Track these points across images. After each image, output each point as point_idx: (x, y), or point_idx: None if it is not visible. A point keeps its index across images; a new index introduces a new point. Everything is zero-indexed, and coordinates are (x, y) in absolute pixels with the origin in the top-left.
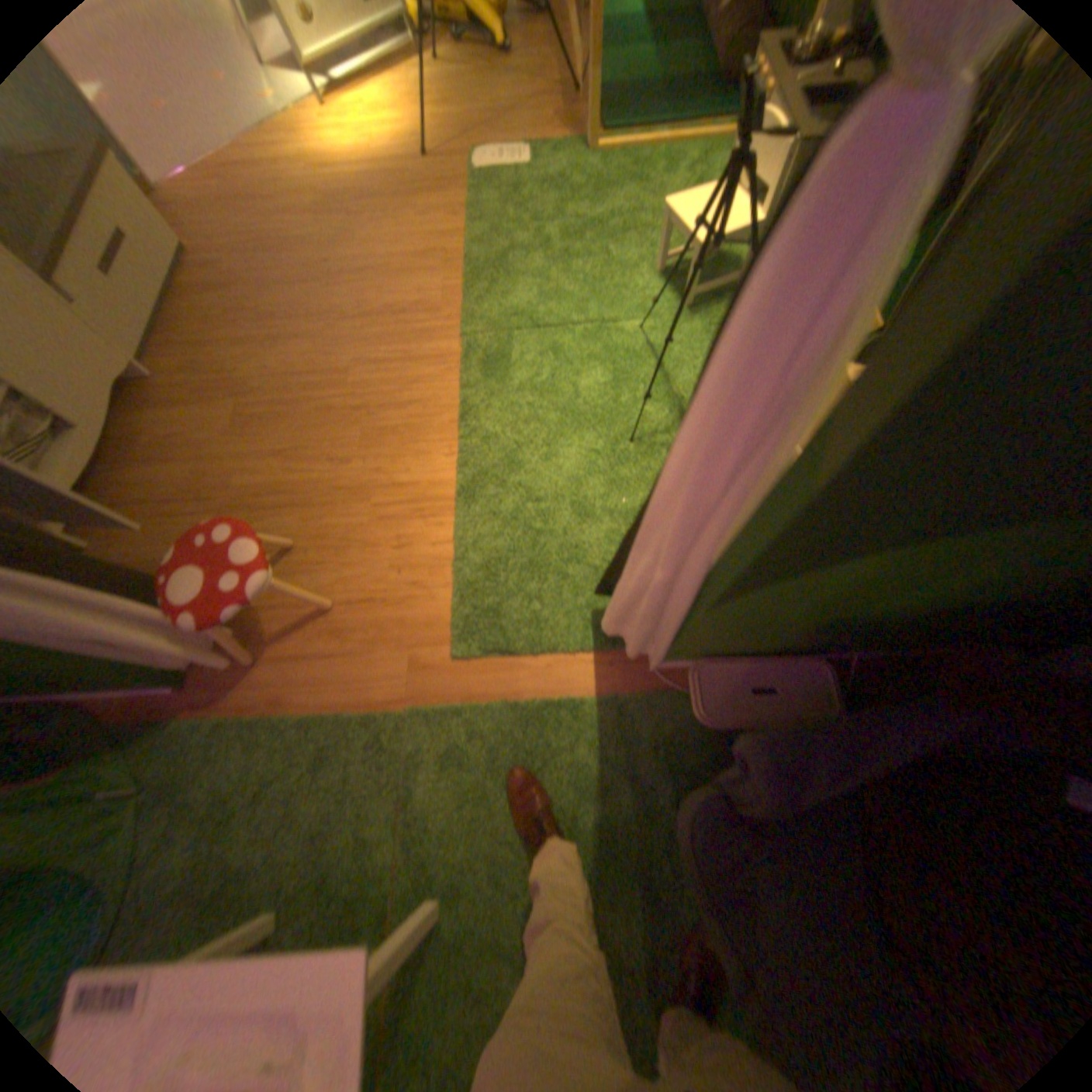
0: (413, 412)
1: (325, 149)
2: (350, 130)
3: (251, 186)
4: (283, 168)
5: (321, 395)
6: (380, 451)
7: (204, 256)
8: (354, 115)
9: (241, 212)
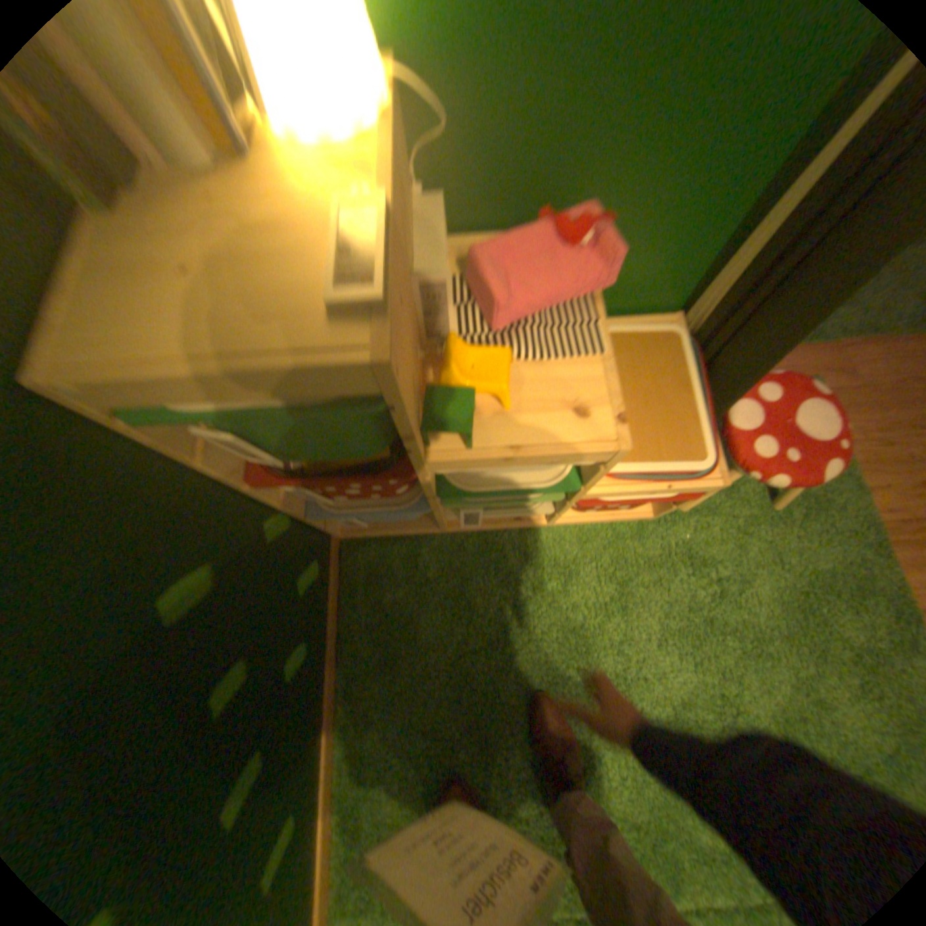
0: None
1: None
2: None
3: None
4: None
5: None
6: None
7: None
8: None
9: None
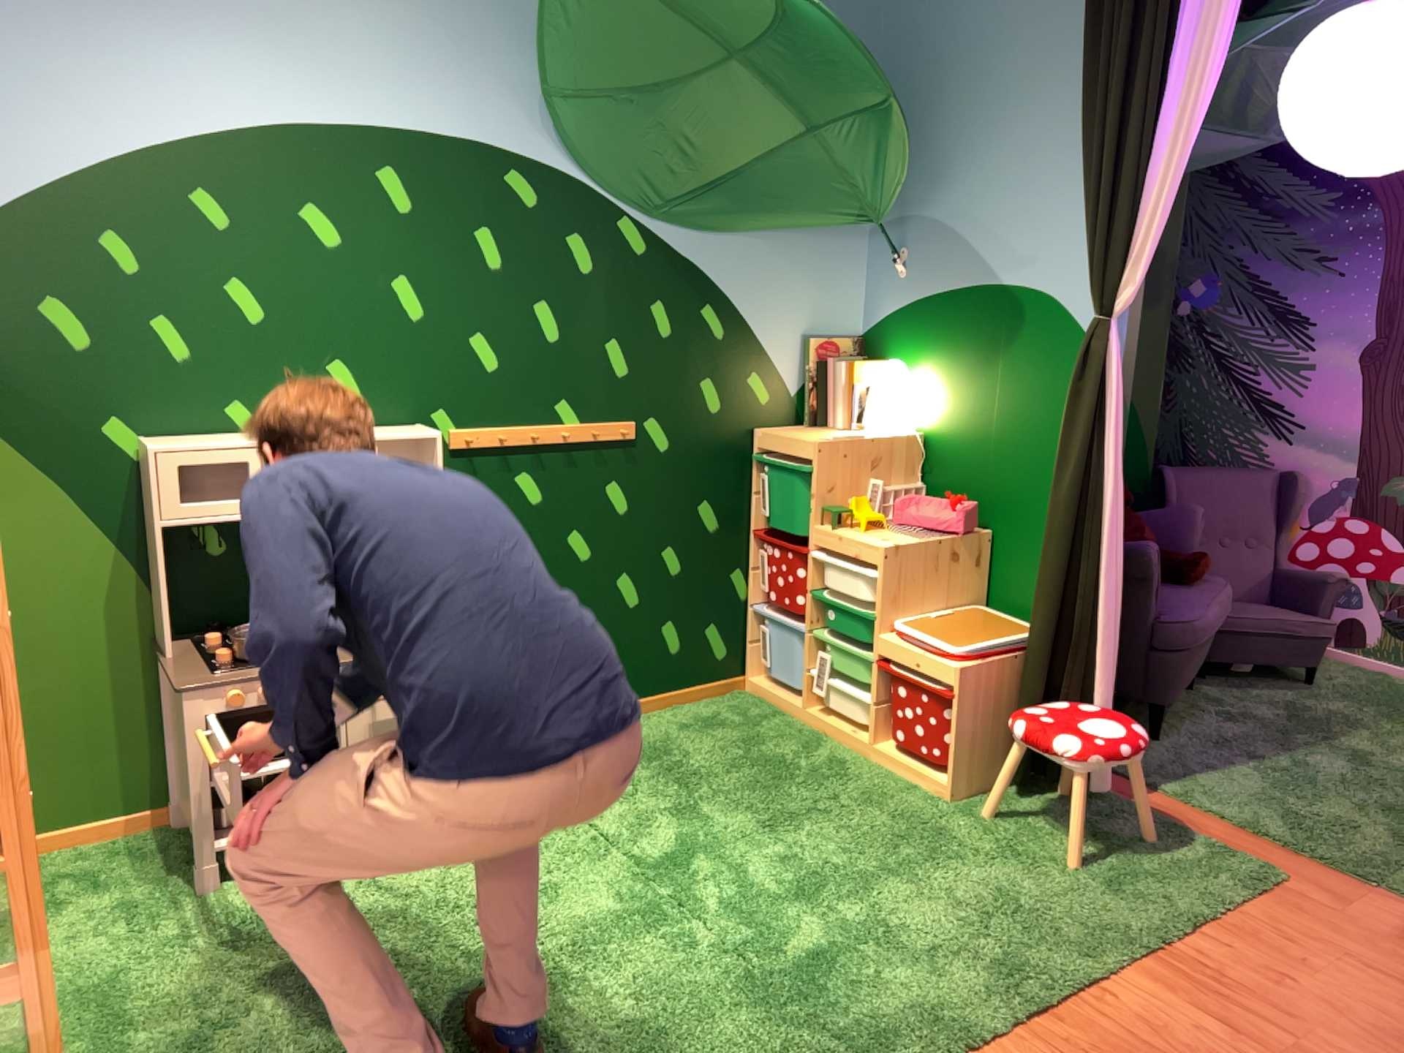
0: None
1: None
2: None
3: None
4: None
5: None
6: None
7: None
8: None
9: None
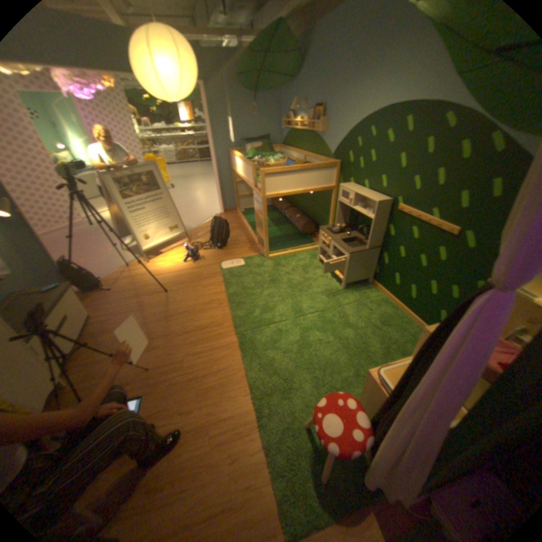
0: (223, 375)
1: (160, 268)
2: (170, 261)
3: (127, 286)
4: (141, 277)
5: (172, 376)
6: (210, 401)
7: (103, 318)
8: (170, 256)
9: (122, 297)
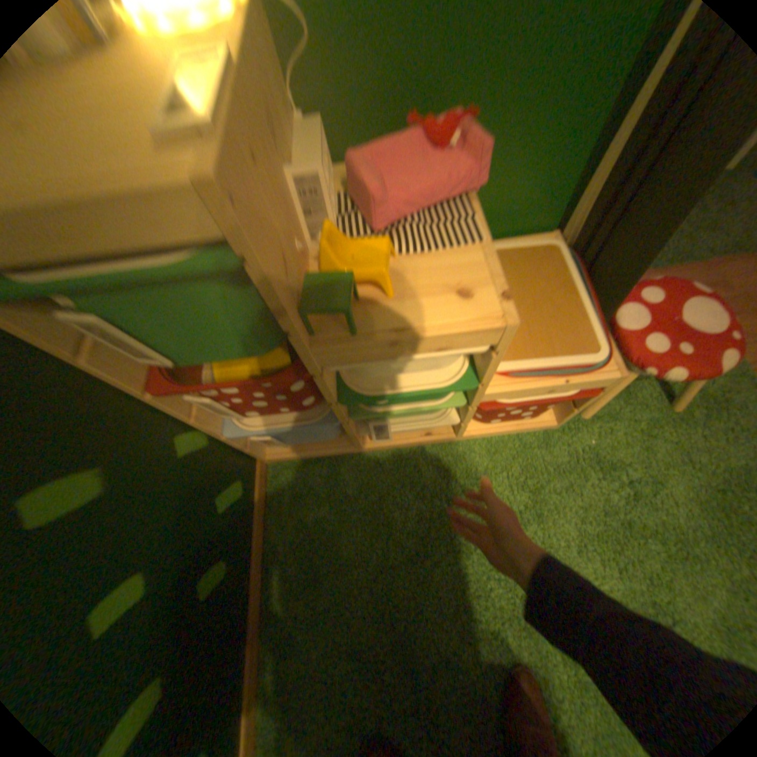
0: None
1: None
2: None
3: None
4: None
5: None
6: None
7: None
8: None
9: None
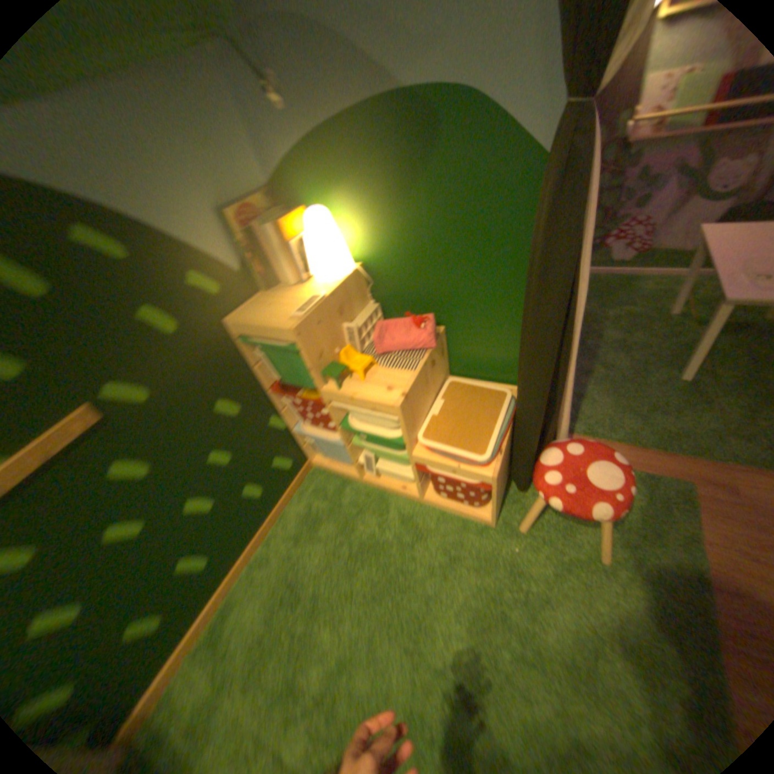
0: None
1: None
2: None
3: None
4: None
5: None
6: None
7: None
8: None
9: None
